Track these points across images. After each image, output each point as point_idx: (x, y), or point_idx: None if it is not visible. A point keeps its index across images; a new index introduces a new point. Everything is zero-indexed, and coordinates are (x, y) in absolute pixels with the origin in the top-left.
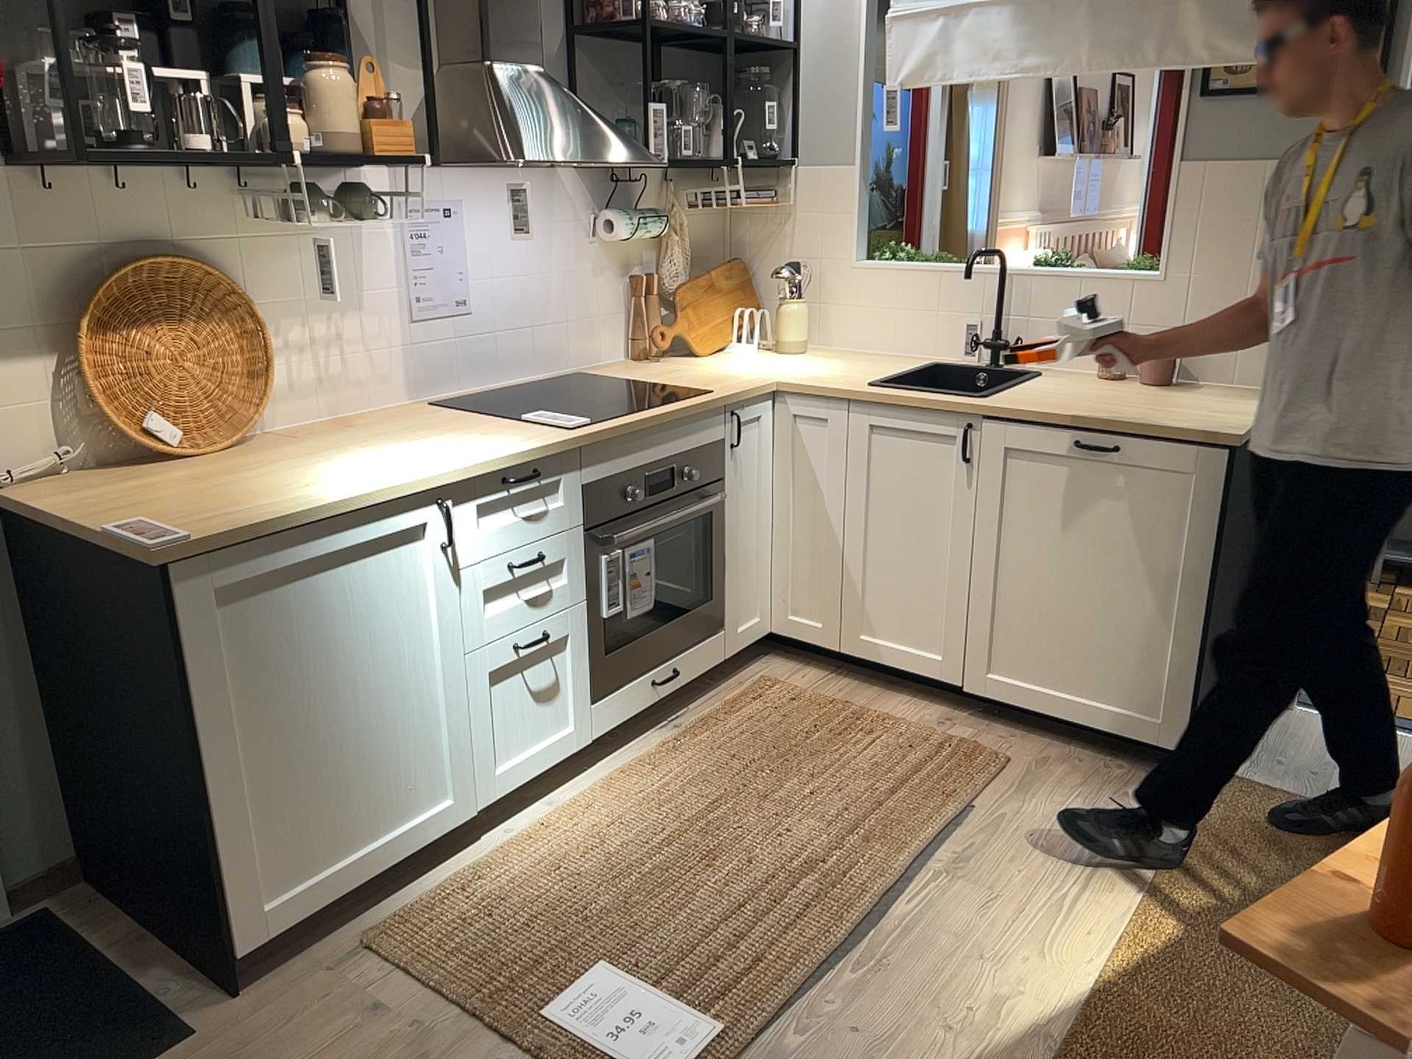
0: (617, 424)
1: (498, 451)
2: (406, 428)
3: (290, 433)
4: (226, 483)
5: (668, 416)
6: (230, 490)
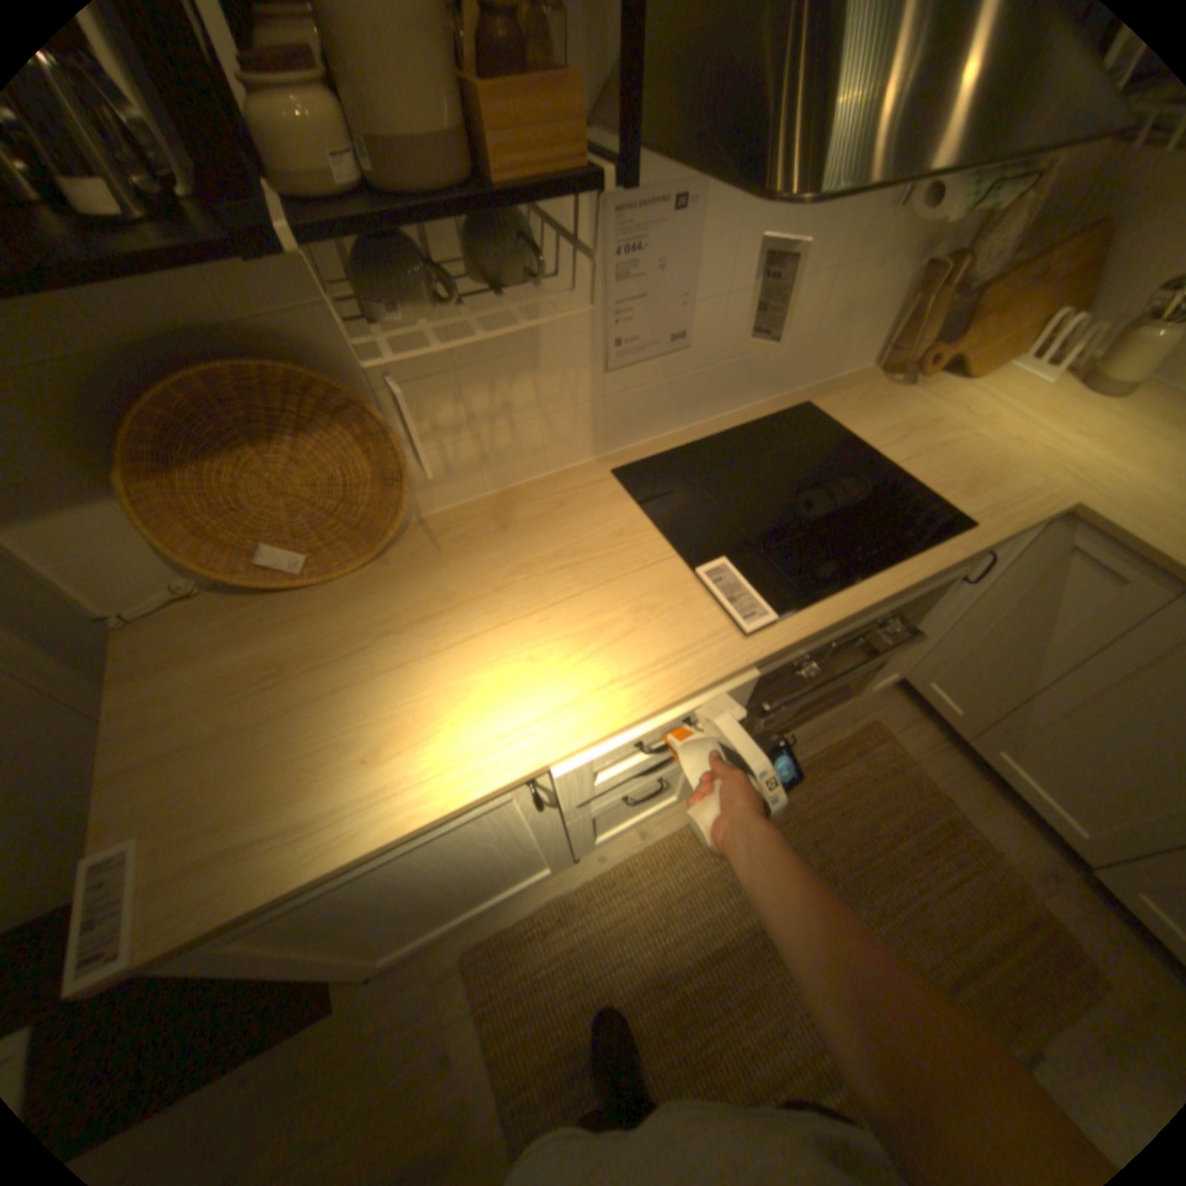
0: (815, 628)
1: (630, 696)
2: (560, 546)
3: (442, 521)
4: (299, 697)
5: (894, 595)
6: (290, 725)
